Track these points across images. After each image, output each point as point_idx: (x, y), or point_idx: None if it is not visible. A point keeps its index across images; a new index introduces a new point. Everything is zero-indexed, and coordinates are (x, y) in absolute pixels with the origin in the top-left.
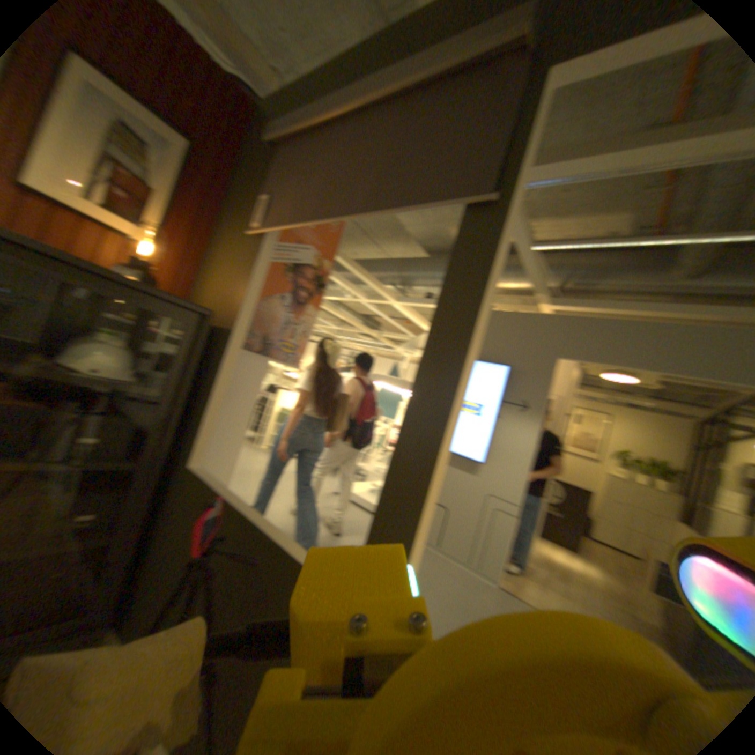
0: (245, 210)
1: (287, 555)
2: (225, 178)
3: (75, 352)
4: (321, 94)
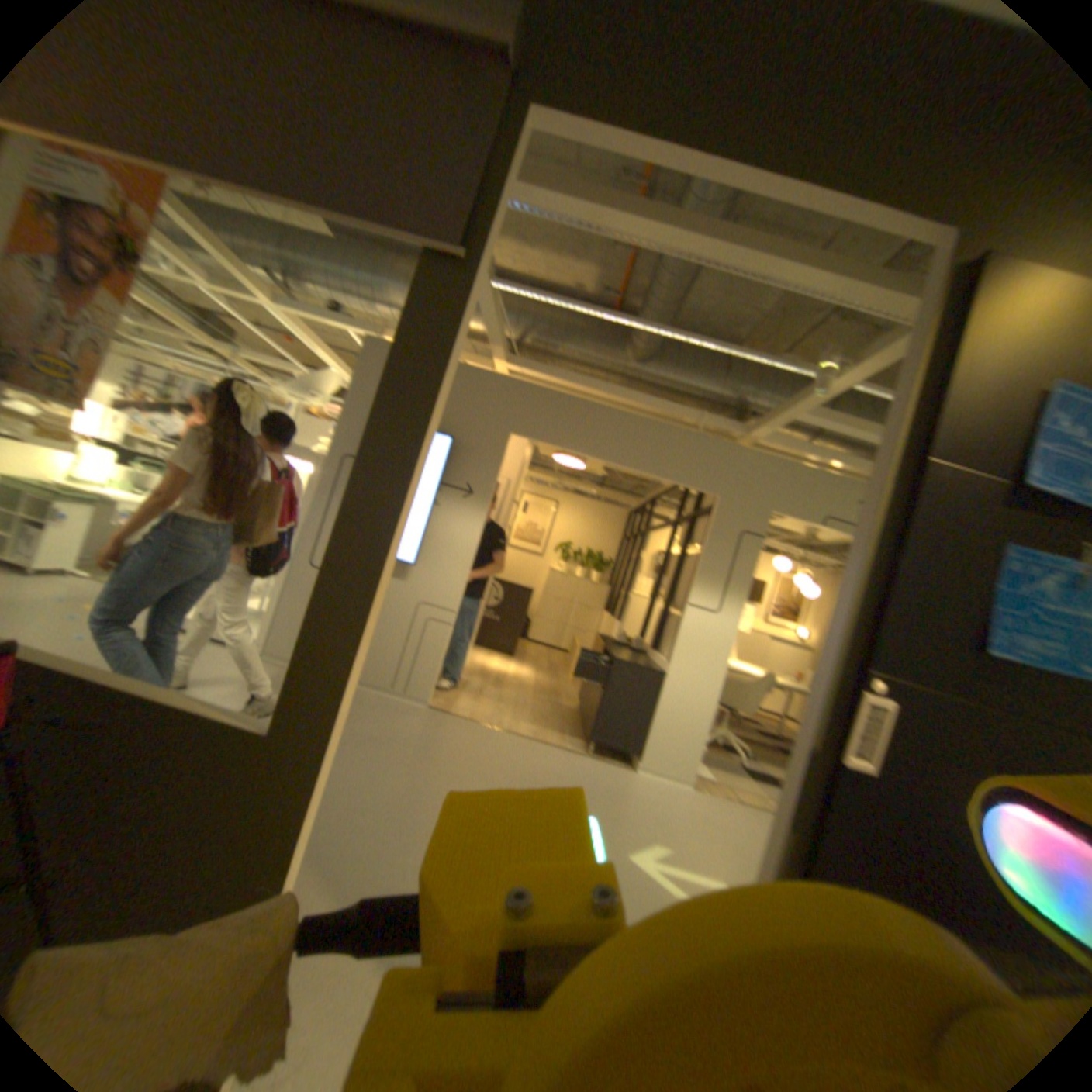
0: None
1: (161, 701)
2: None
3: None
4: None
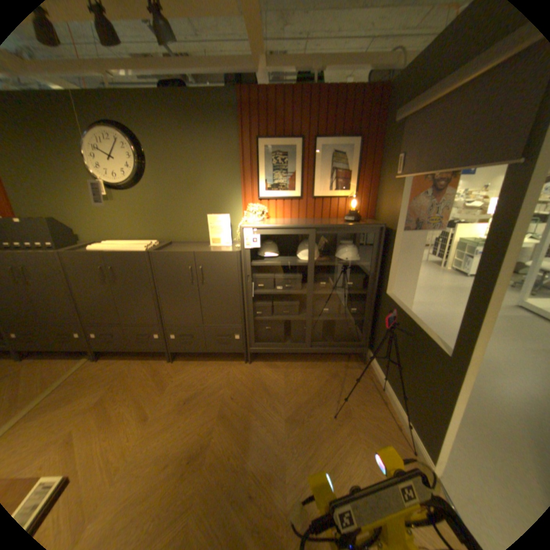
0: (396, 164)
1: (428, 338)
2: (384, 142)
3: (341, 254)
4: (423, 95)
